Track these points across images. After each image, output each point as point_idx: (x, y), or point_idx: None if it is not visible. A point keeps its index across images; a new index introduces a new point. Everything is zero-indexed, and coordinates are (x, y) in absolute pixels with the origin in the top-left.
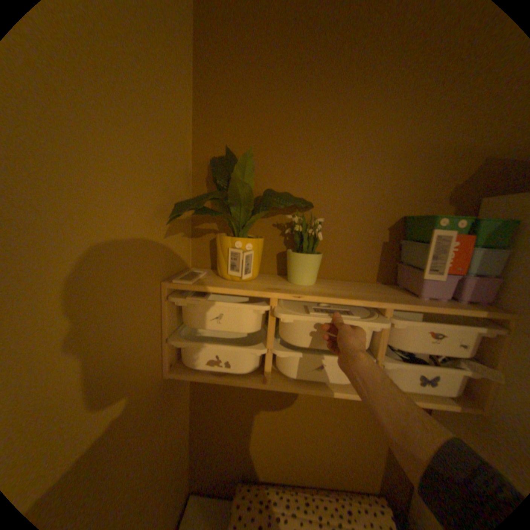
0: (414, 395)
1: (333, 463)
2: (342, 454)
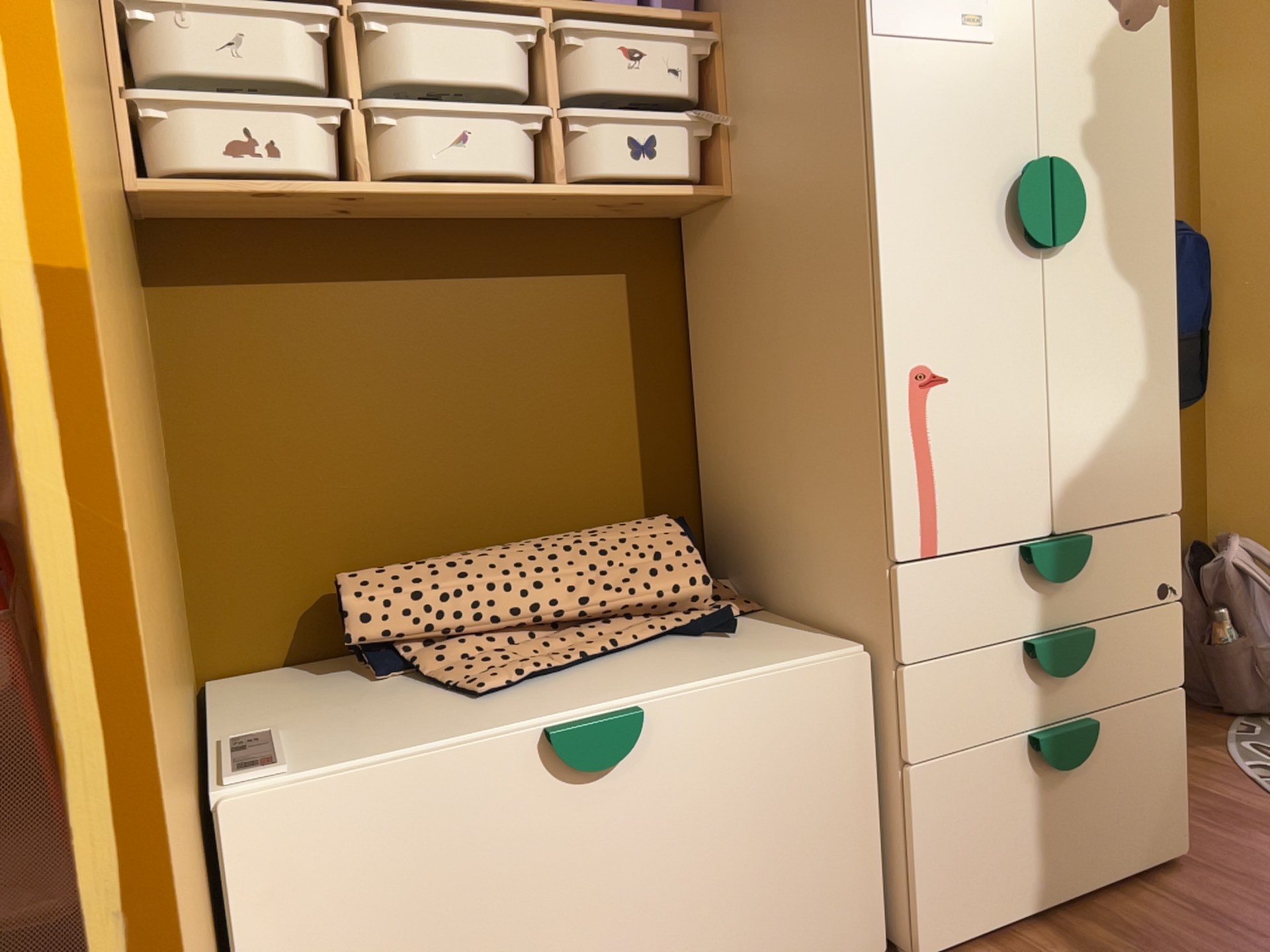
0: (625, 177)
1: (544, 482)
2: (559, 453)
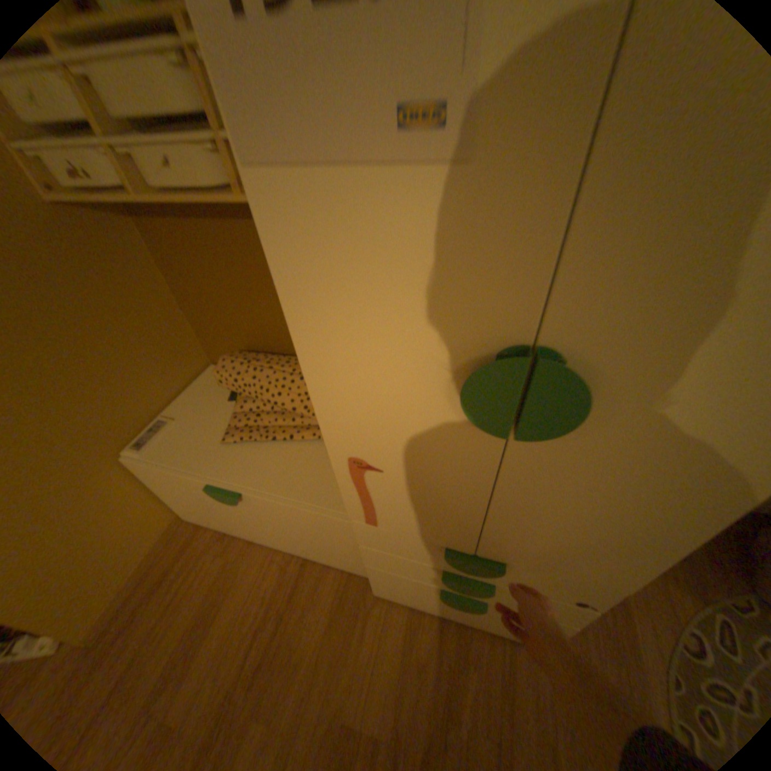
0: None
1: None
2: None
